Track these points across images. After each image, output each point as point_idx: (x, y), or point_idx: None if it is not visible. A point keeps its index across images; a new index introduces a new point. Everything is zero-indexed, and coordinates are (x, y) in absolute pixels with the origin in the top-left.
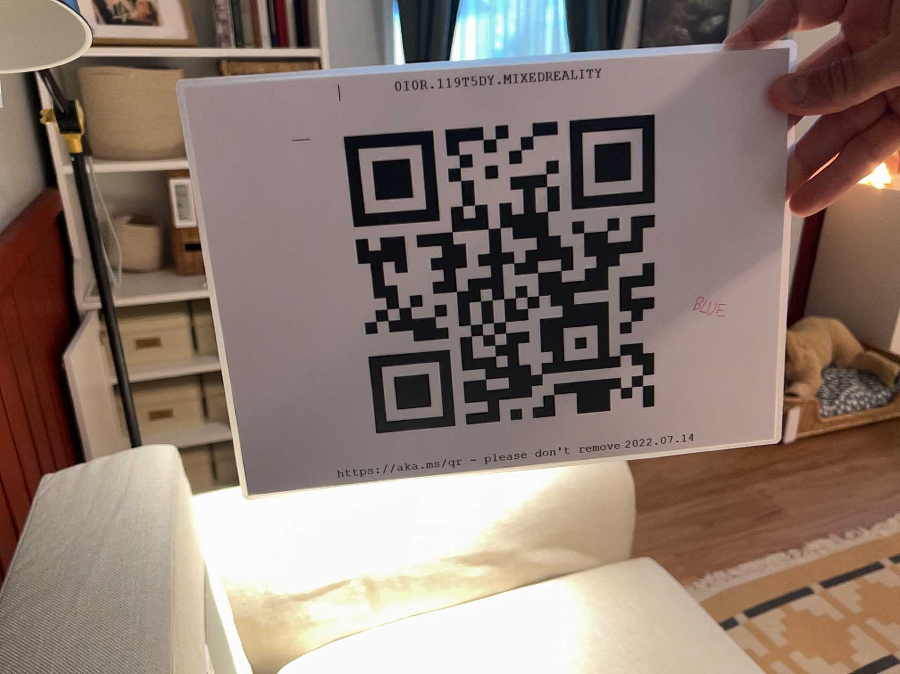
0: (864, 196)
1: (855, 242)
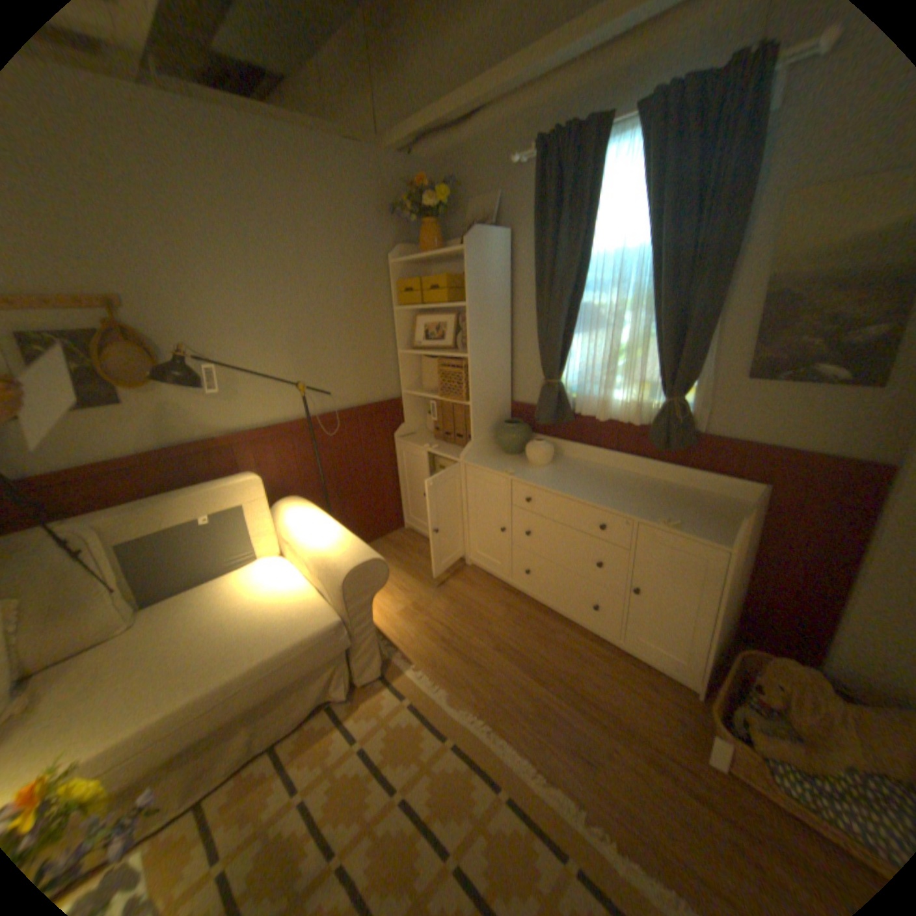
0: None
1: None
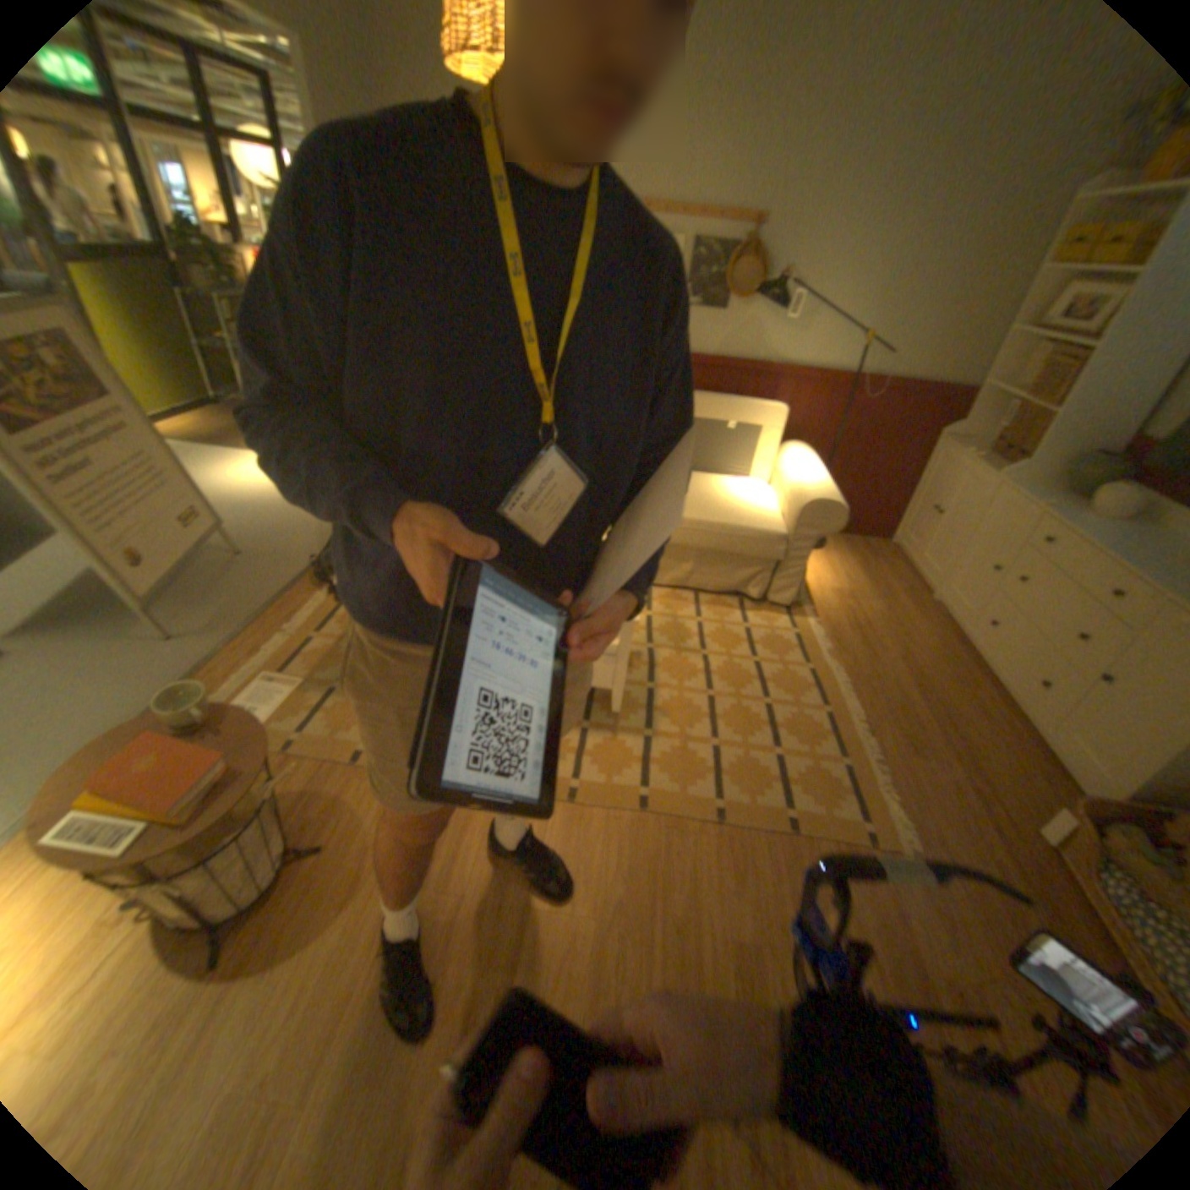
0: None
1: None
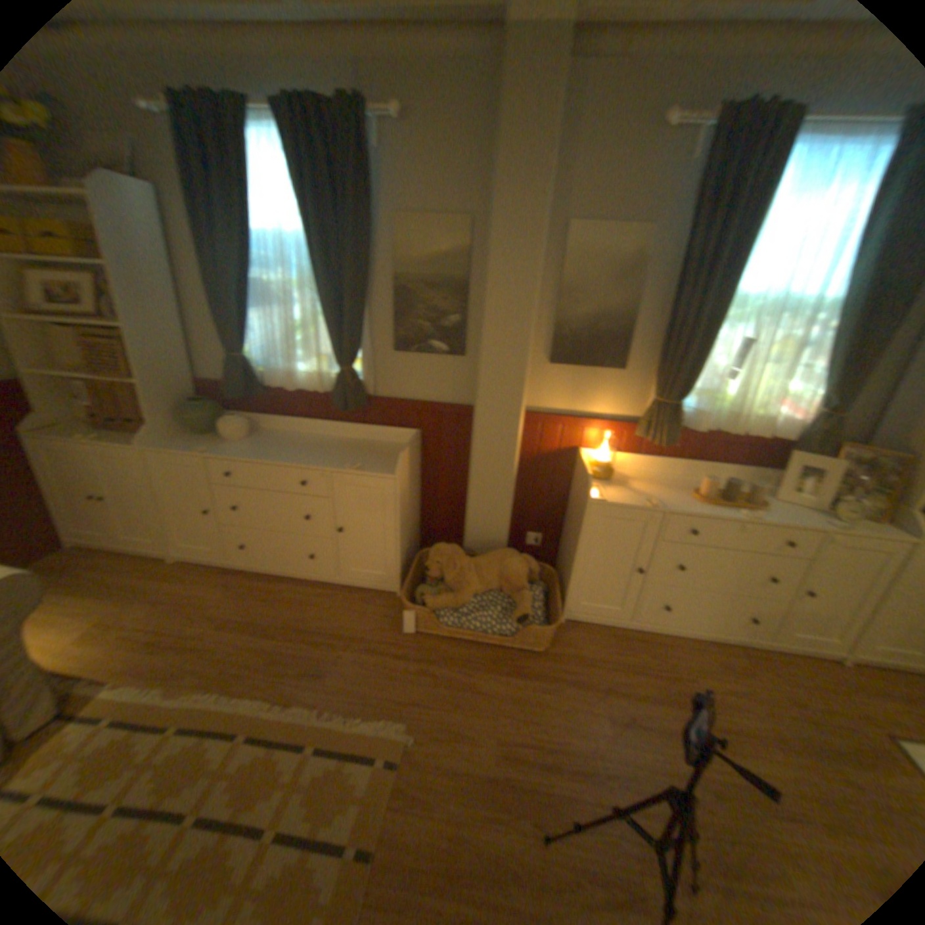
0: (581, 468)
1: (574, 502)
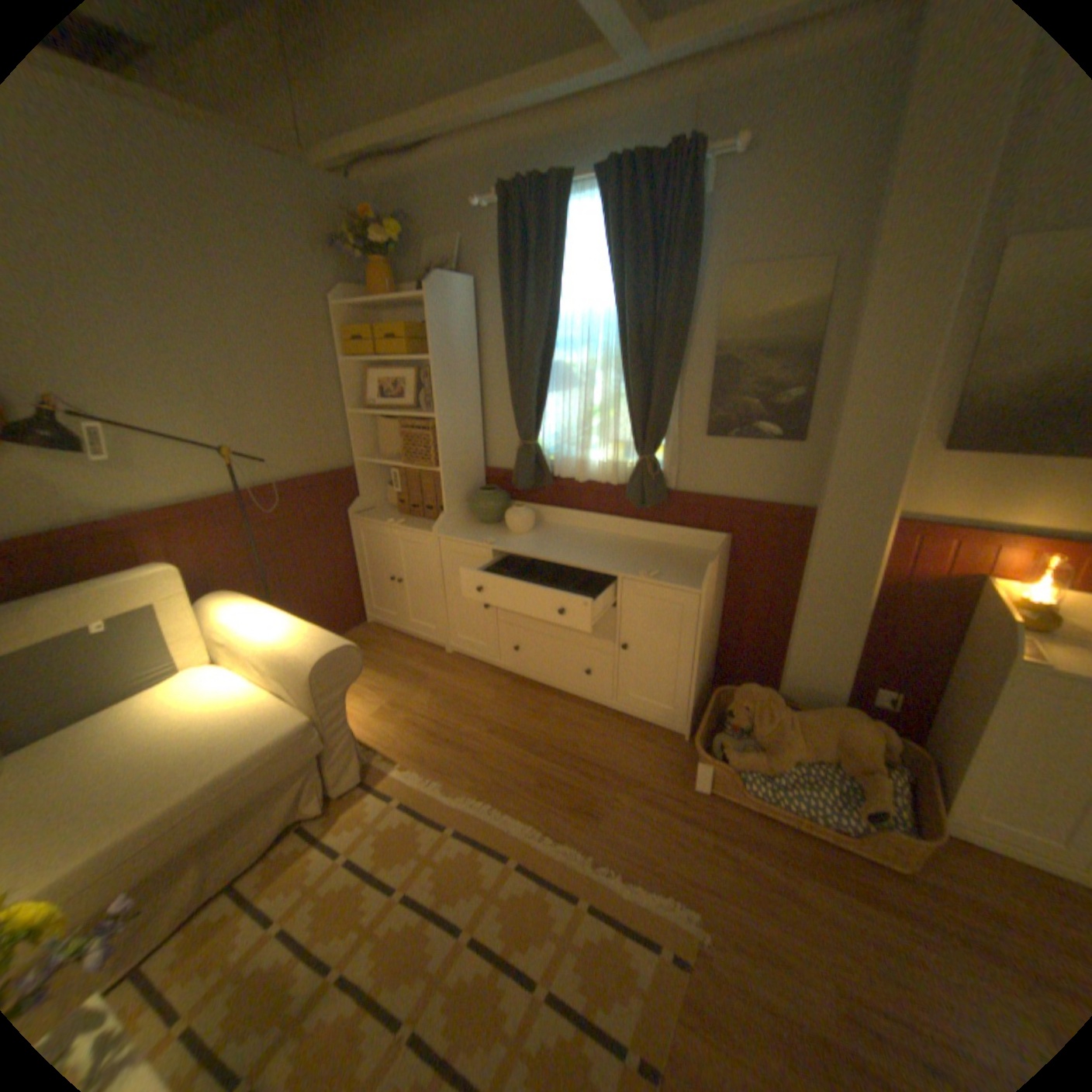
0: (994, 609)
1: (975, 658)
